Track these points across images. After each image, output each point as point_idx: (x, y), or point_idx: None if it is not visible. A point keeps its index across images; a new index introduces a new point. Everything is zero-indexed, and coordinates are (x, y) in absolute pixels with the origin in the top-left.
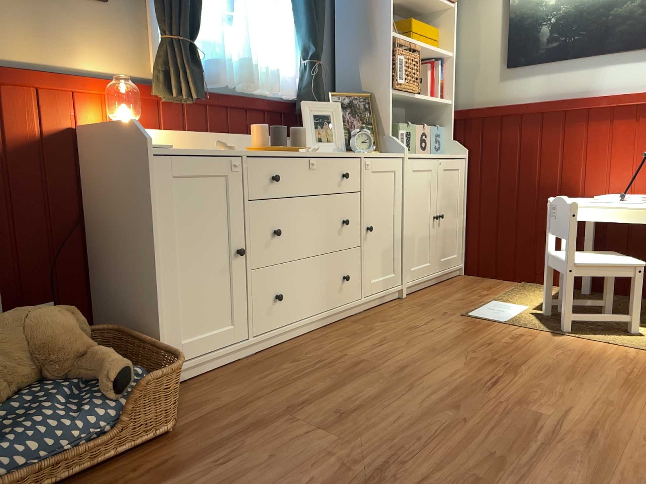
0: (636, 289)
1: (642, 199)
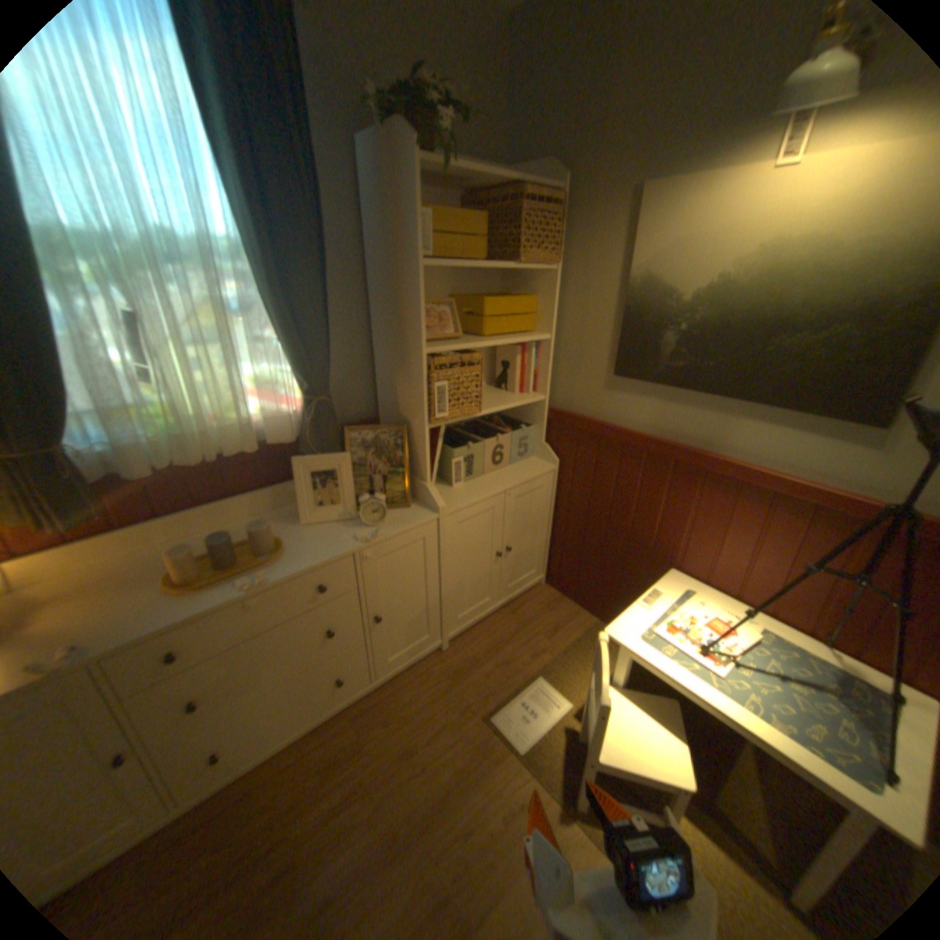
0: (678, 808)
1: (736, 658)
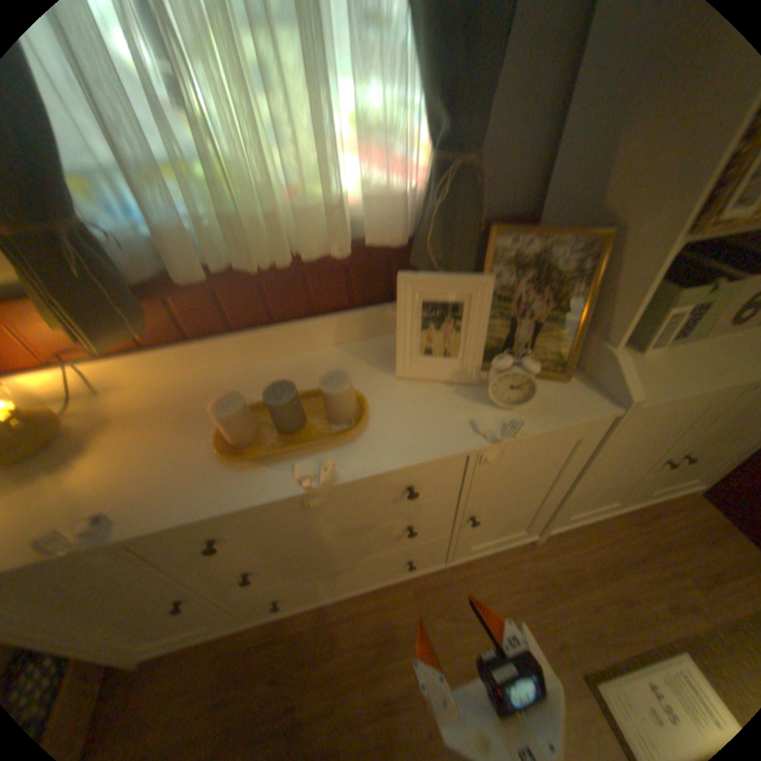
0: None
1: None
